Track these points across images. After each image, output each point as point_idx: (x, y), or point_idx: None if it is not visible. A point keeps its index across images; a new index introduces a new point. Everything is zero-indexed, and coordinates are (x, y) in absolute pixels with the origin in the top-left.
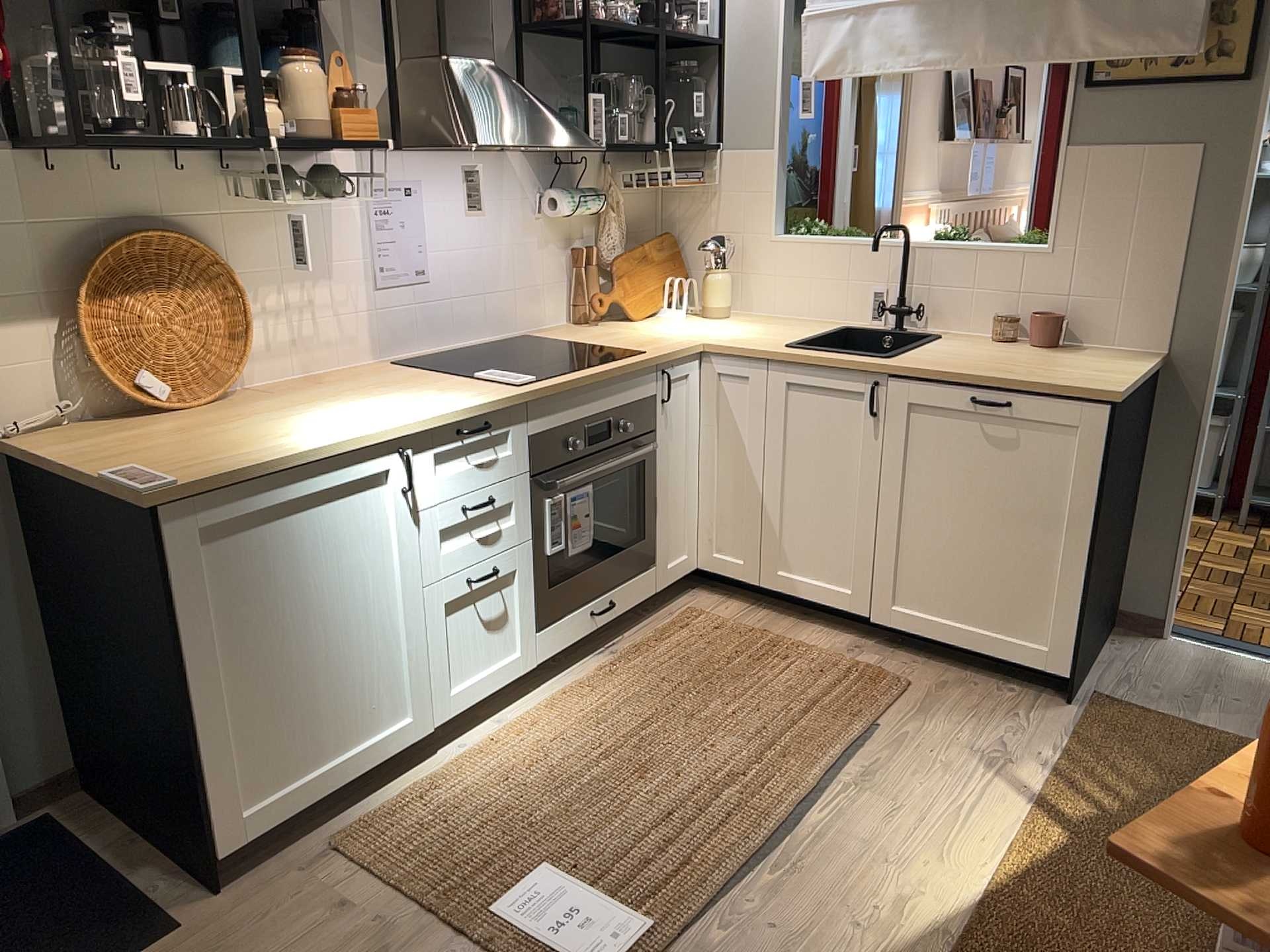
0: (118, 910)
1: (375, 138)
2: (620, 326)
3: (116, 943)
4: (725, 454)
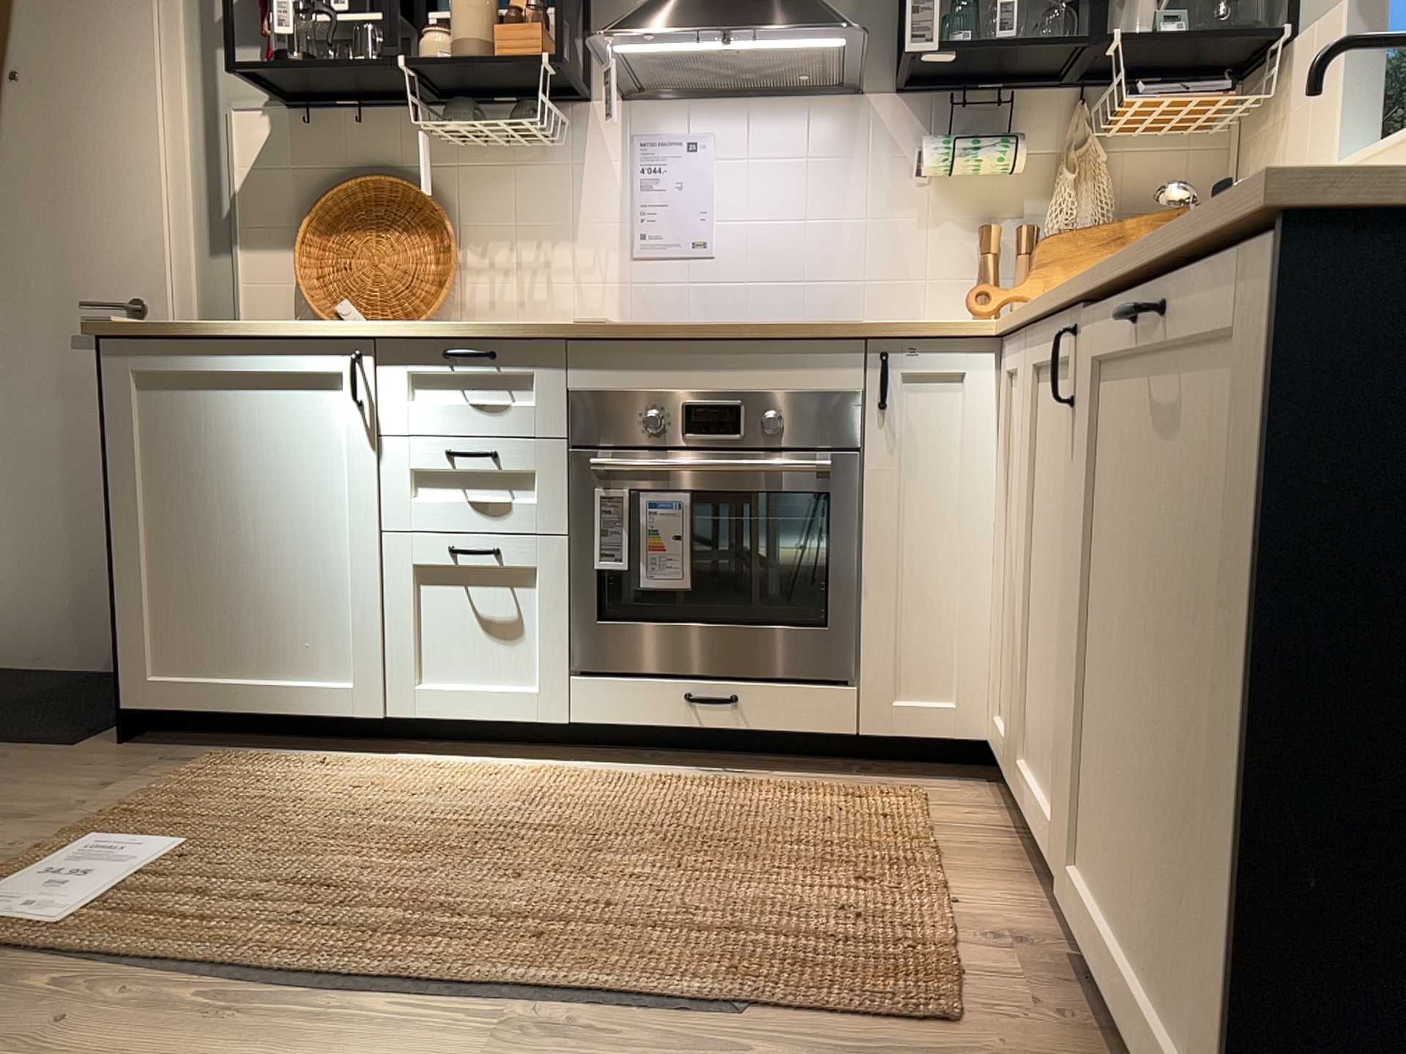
0: (91, 724)
1: (536, 56)
2: None
3: (47, 735)
4: (1012, 527)
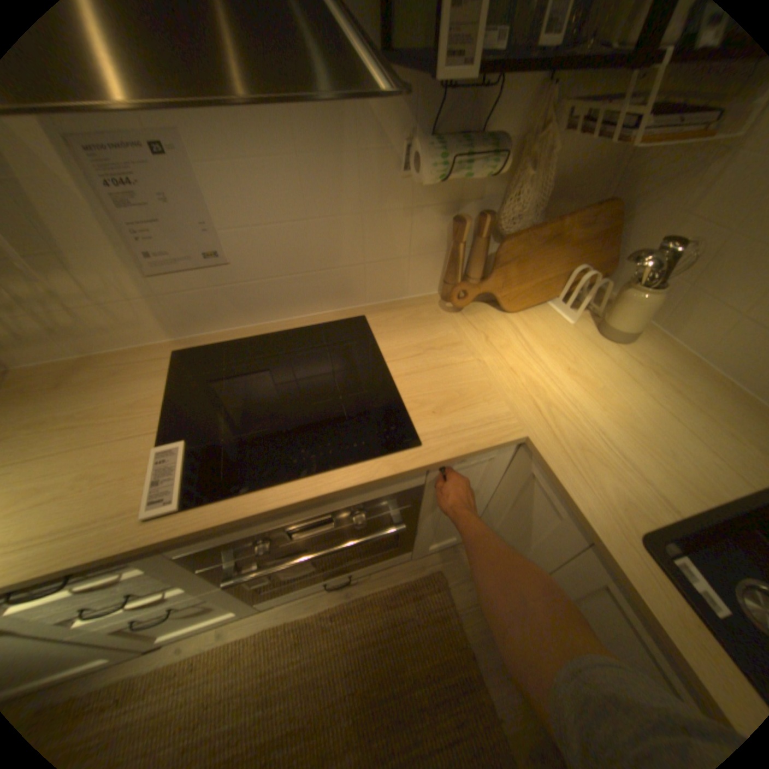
0: None
1: None
2: (479, 323)
3: None
4: (509, 522)
